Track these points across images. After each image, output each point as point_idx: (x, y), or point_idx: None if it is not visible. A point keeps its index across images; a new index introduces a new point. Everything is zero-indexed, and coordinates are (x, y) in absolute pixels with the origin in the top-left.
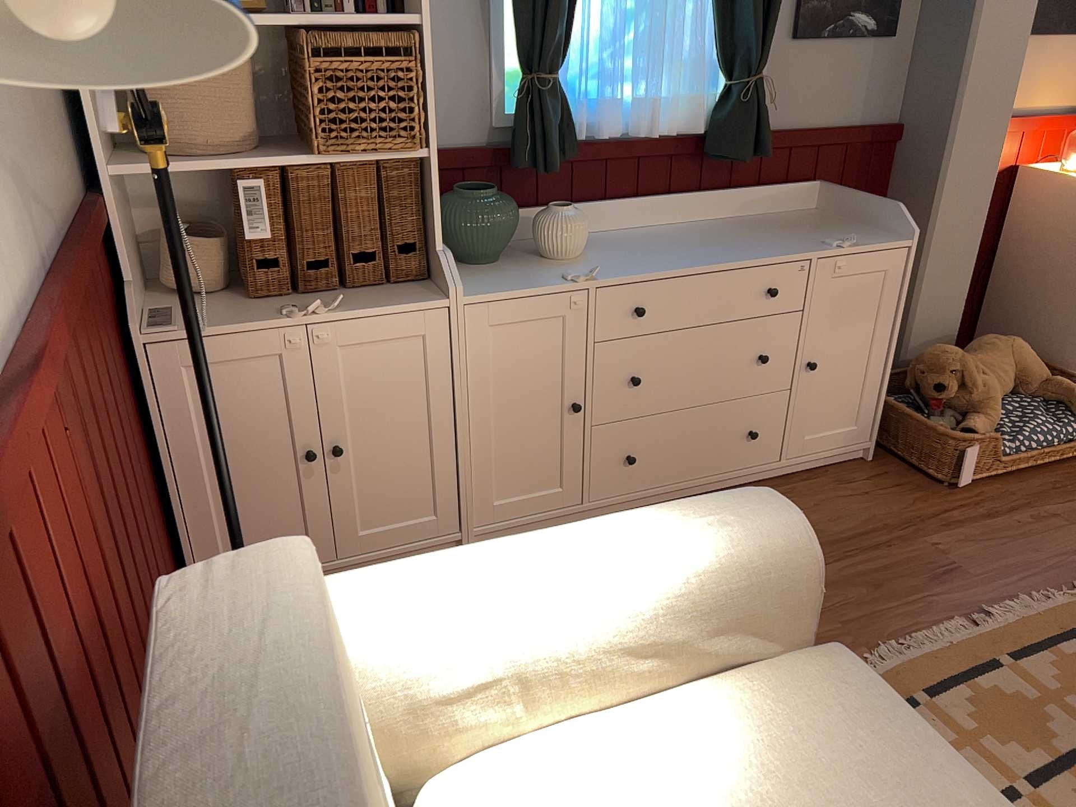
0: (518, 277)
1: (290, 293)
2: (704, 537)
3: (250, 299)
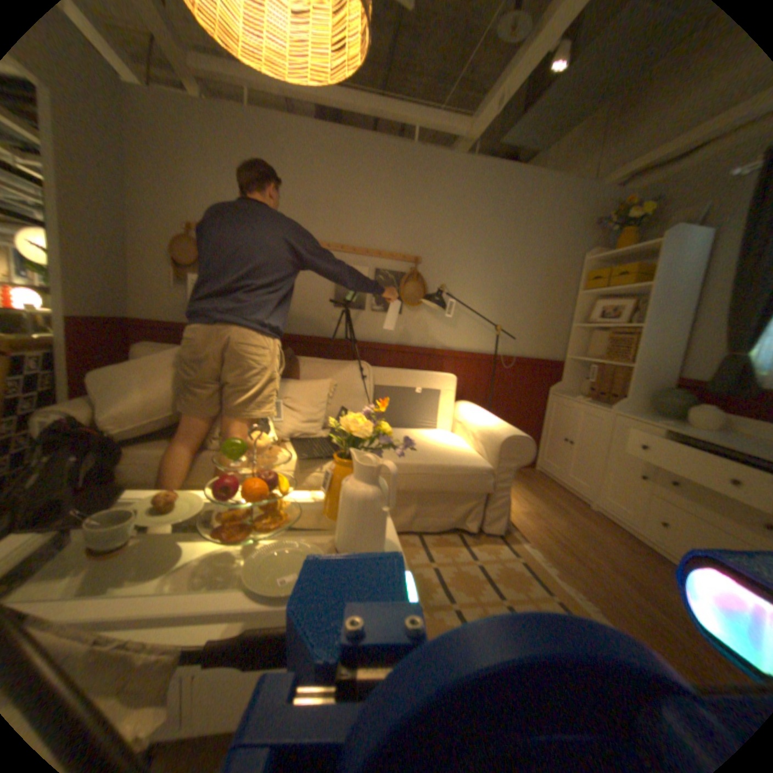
0: (653, 419)
1: (595, 400)
2: (500, 427)
3: (586, 397)
